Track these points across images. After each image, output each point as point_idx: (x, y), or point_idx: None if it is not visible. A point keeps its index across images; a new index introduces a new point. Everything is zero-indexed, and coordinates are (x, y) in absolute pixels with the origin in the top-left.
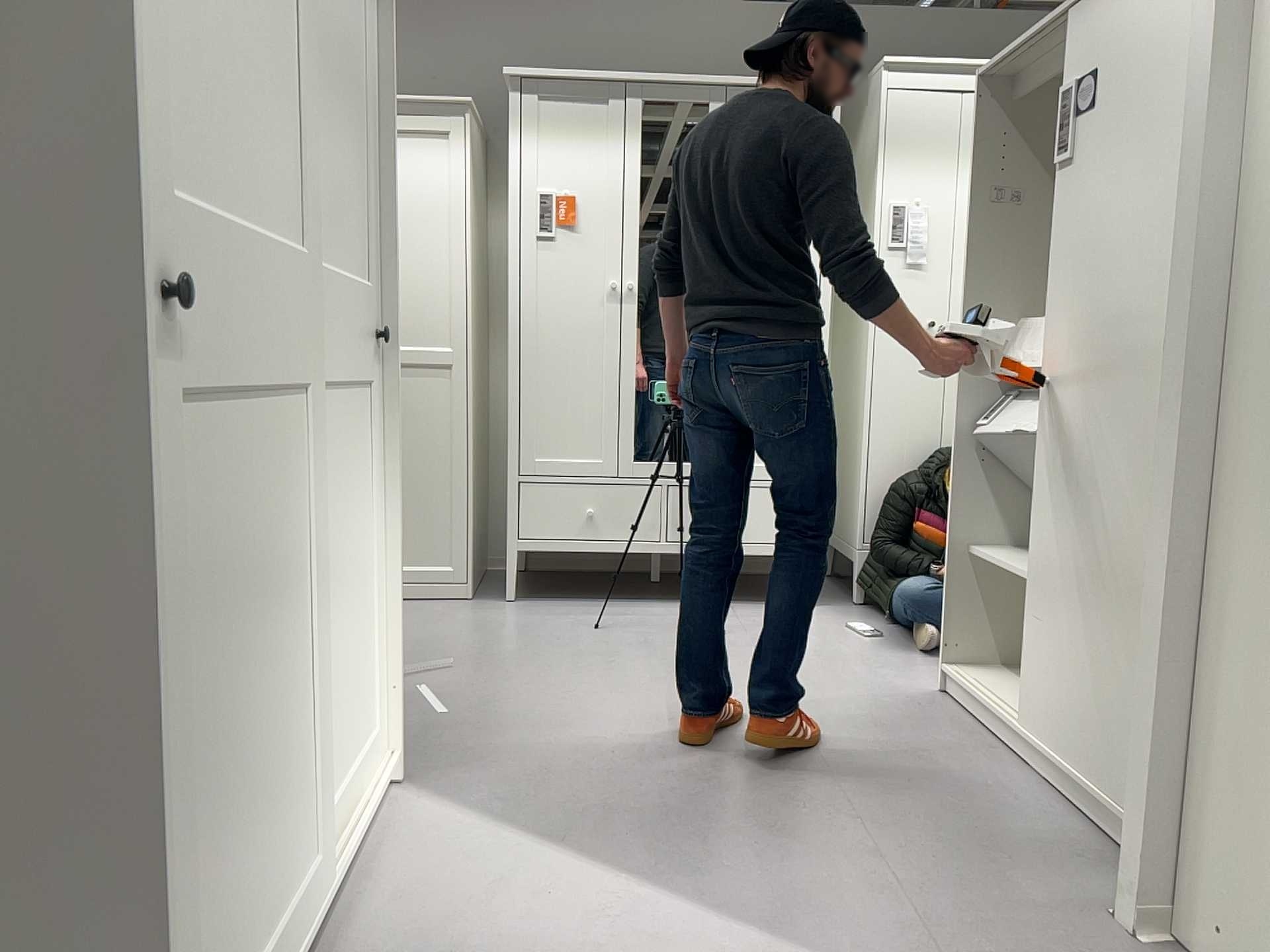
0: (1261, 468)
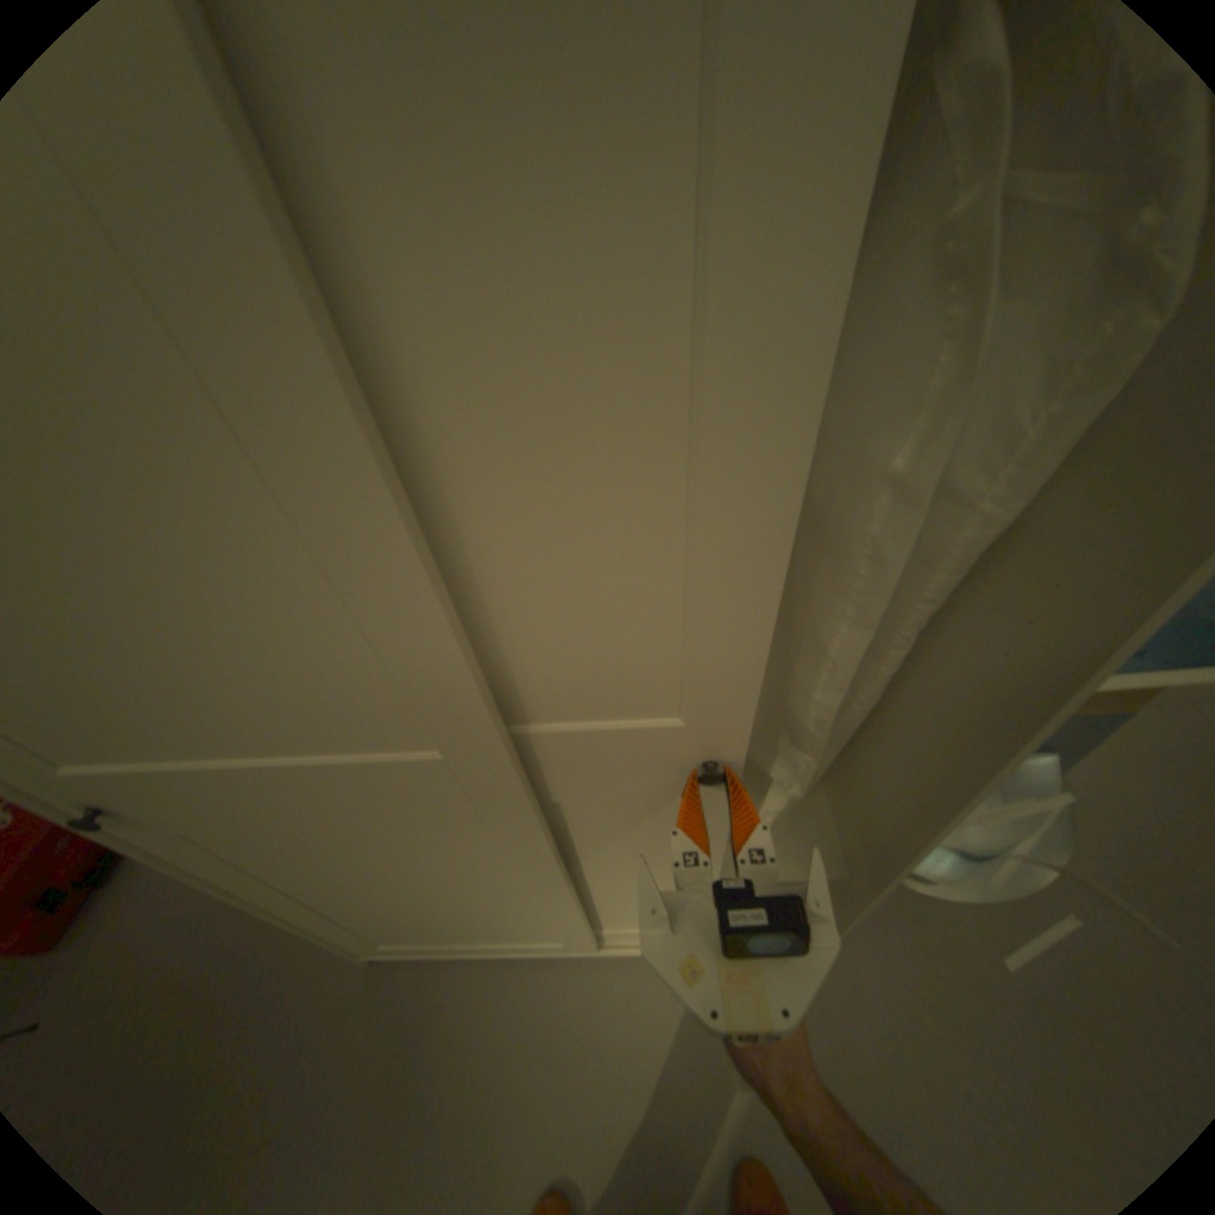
0: None
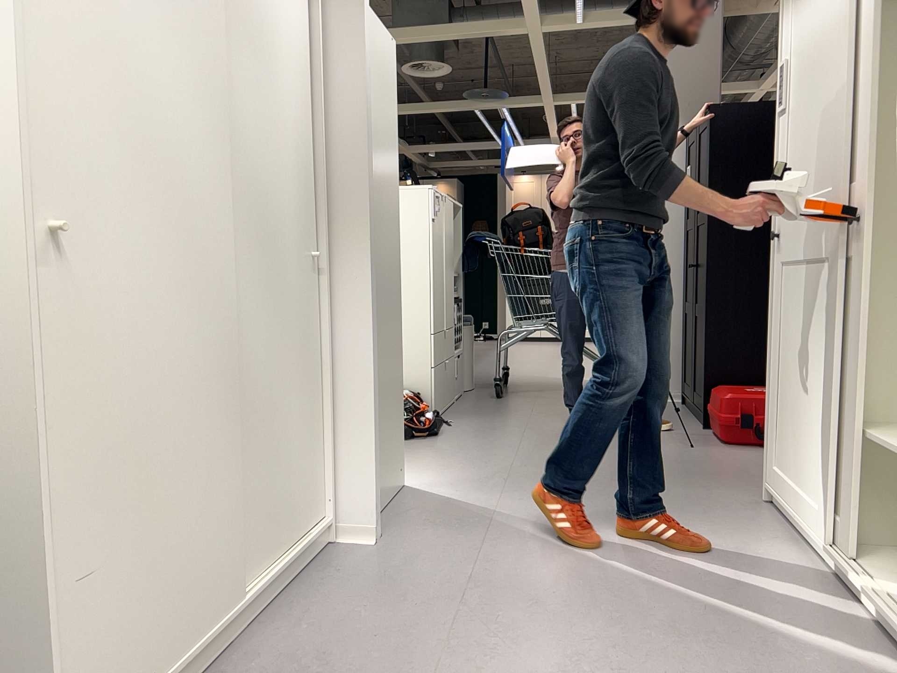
0: (366, 291)
